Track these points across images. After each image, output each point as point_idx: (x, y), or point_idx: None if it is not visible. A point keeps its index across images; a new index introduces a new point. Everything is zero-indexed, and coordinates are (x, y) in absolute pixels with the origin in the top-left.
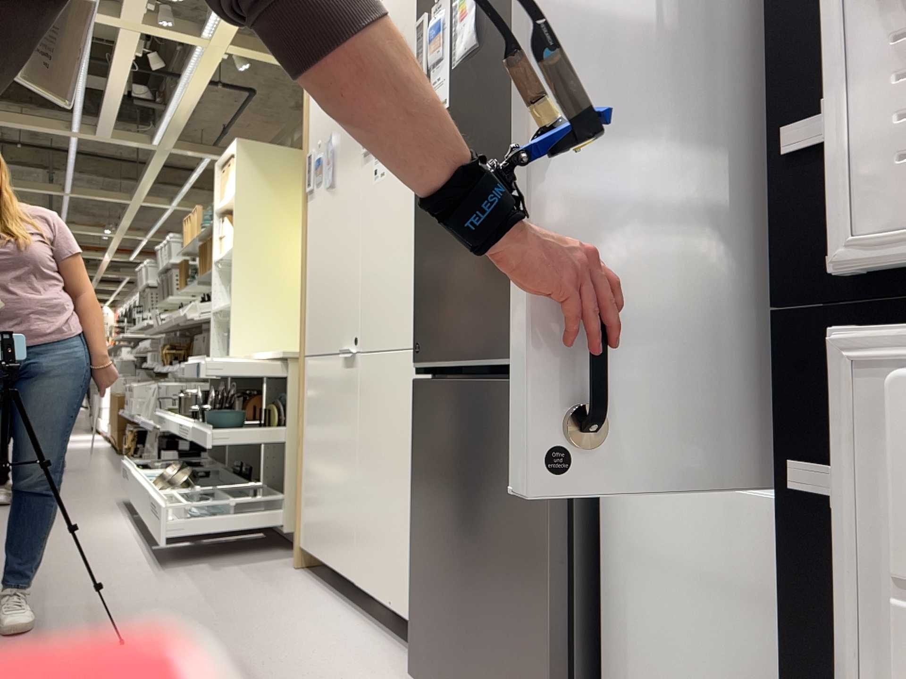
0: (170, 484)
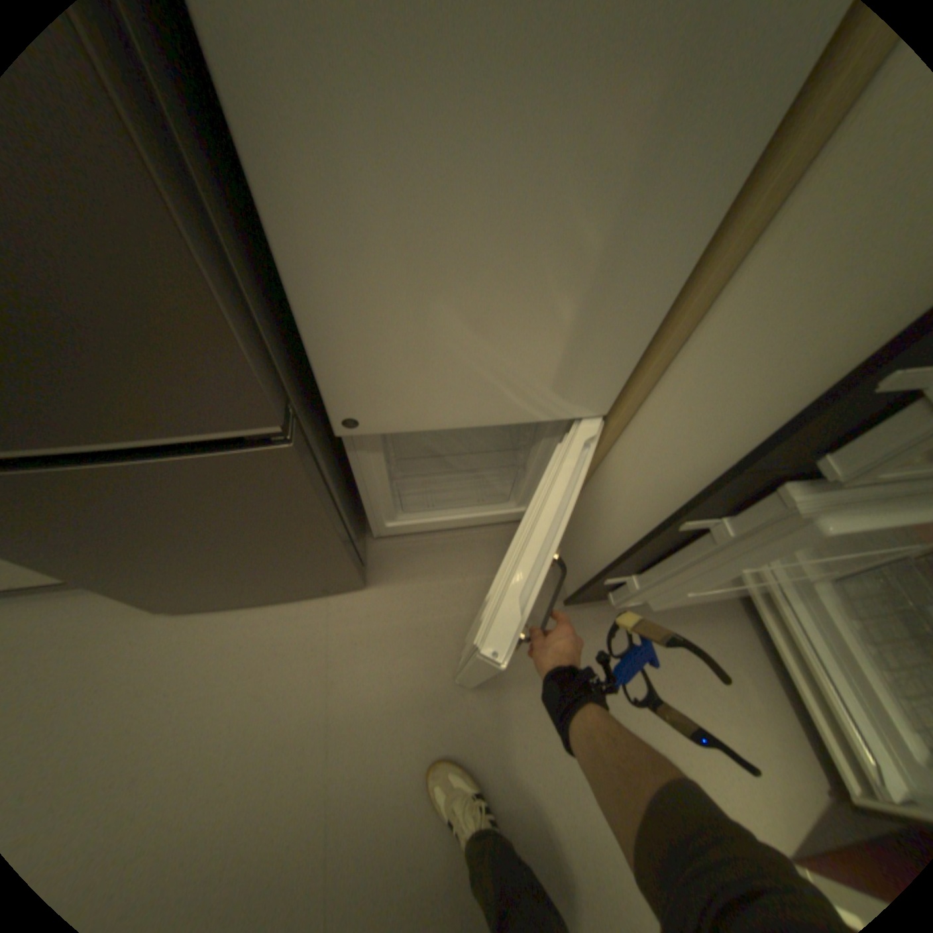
0: None
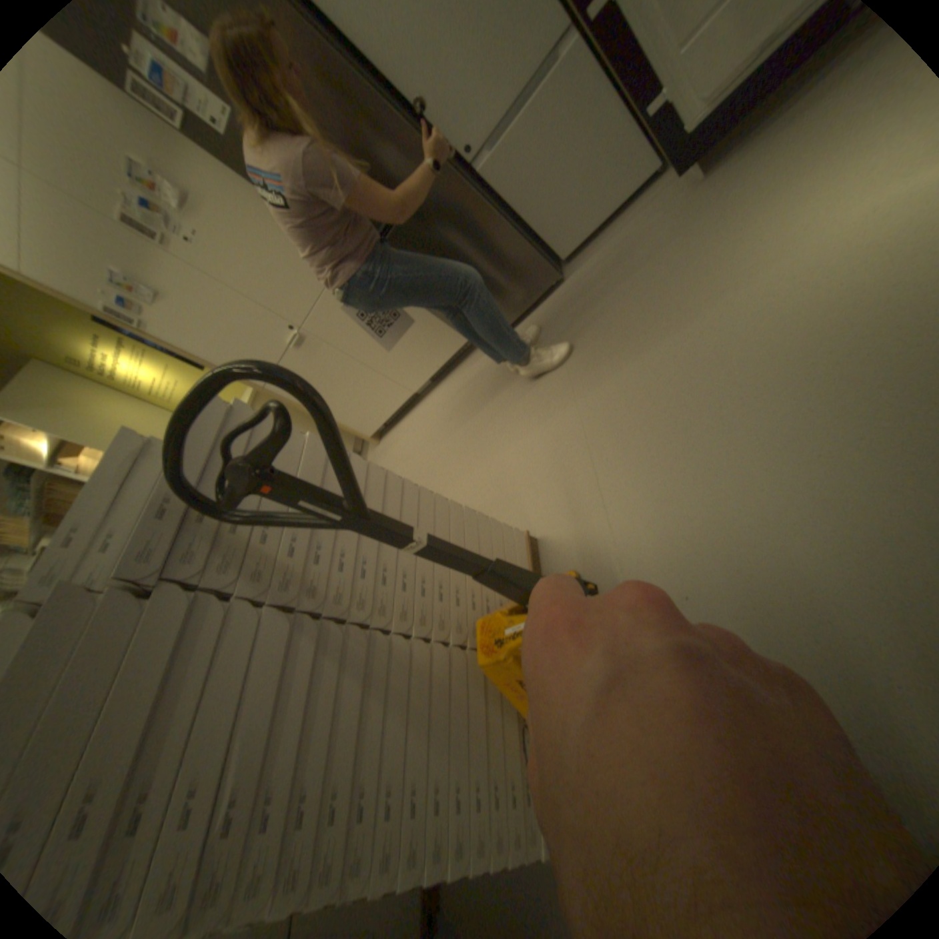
0: None
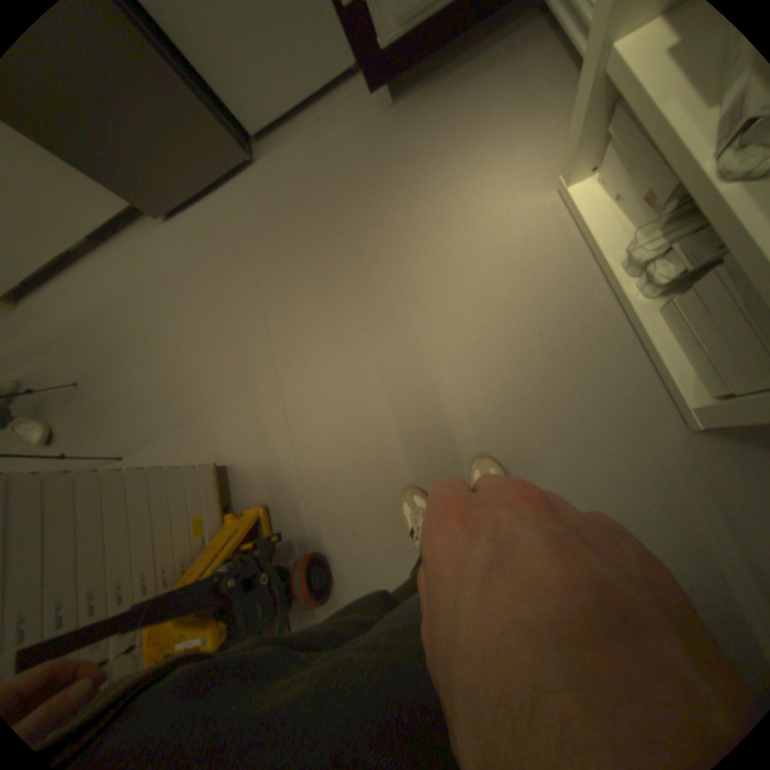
0: None
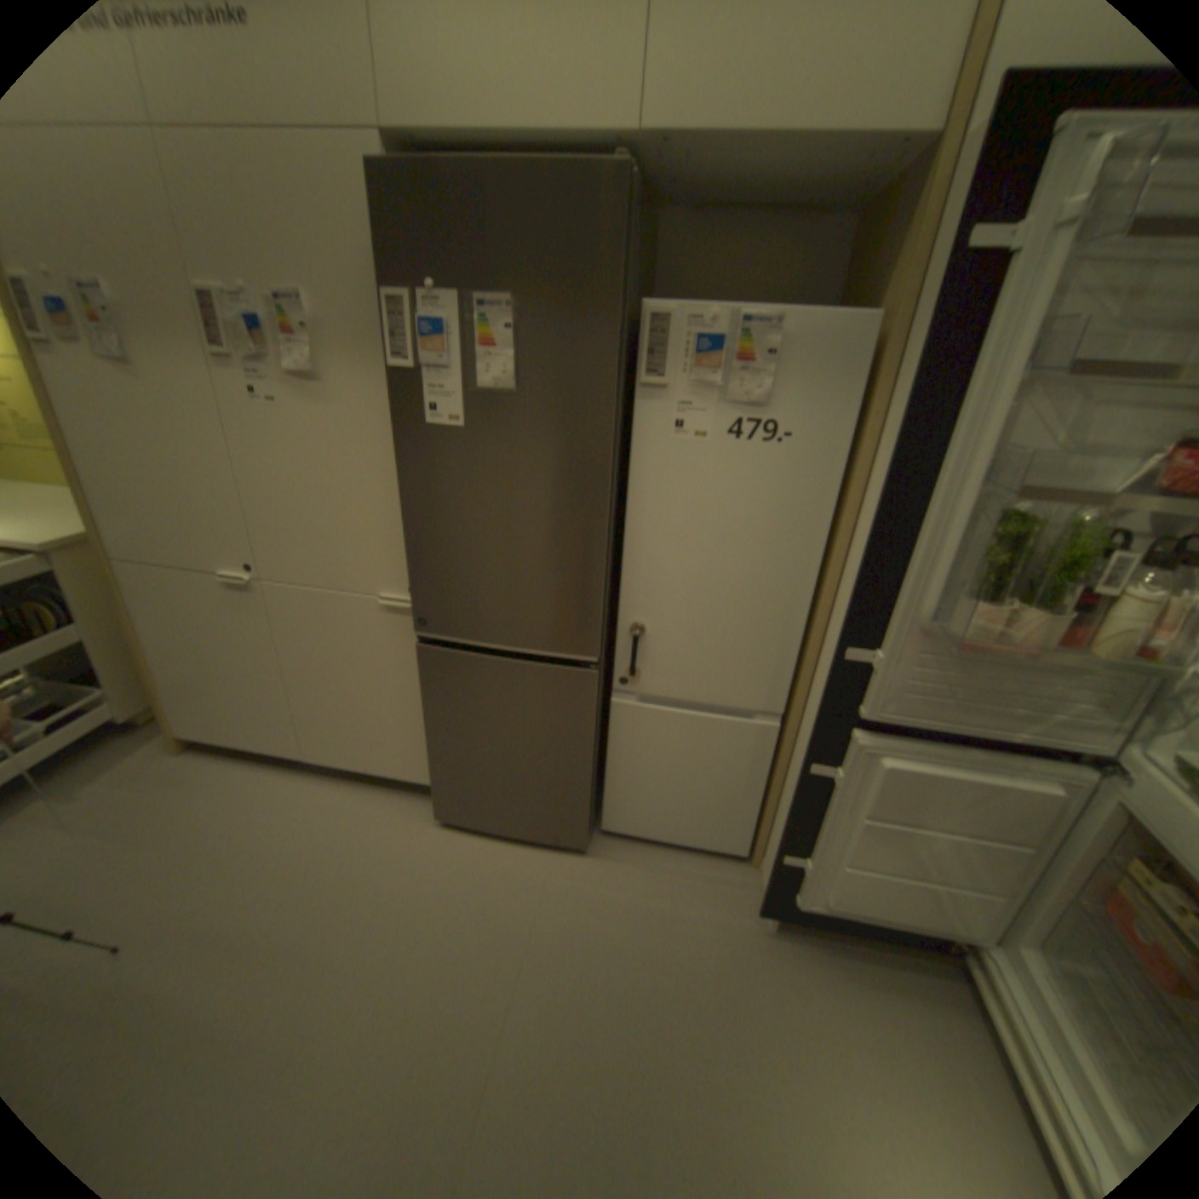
0: None
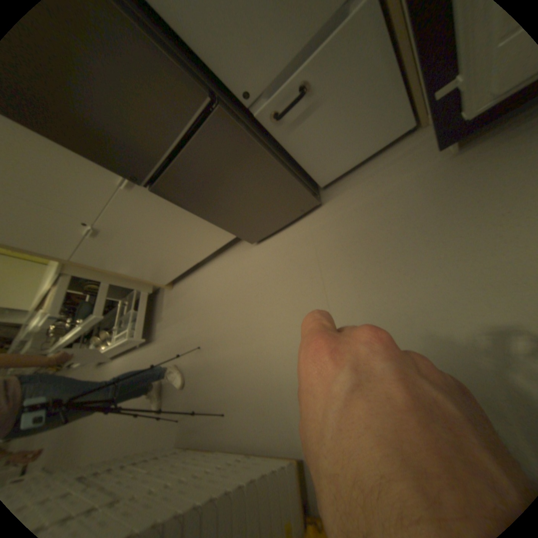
0: (103, 341)
